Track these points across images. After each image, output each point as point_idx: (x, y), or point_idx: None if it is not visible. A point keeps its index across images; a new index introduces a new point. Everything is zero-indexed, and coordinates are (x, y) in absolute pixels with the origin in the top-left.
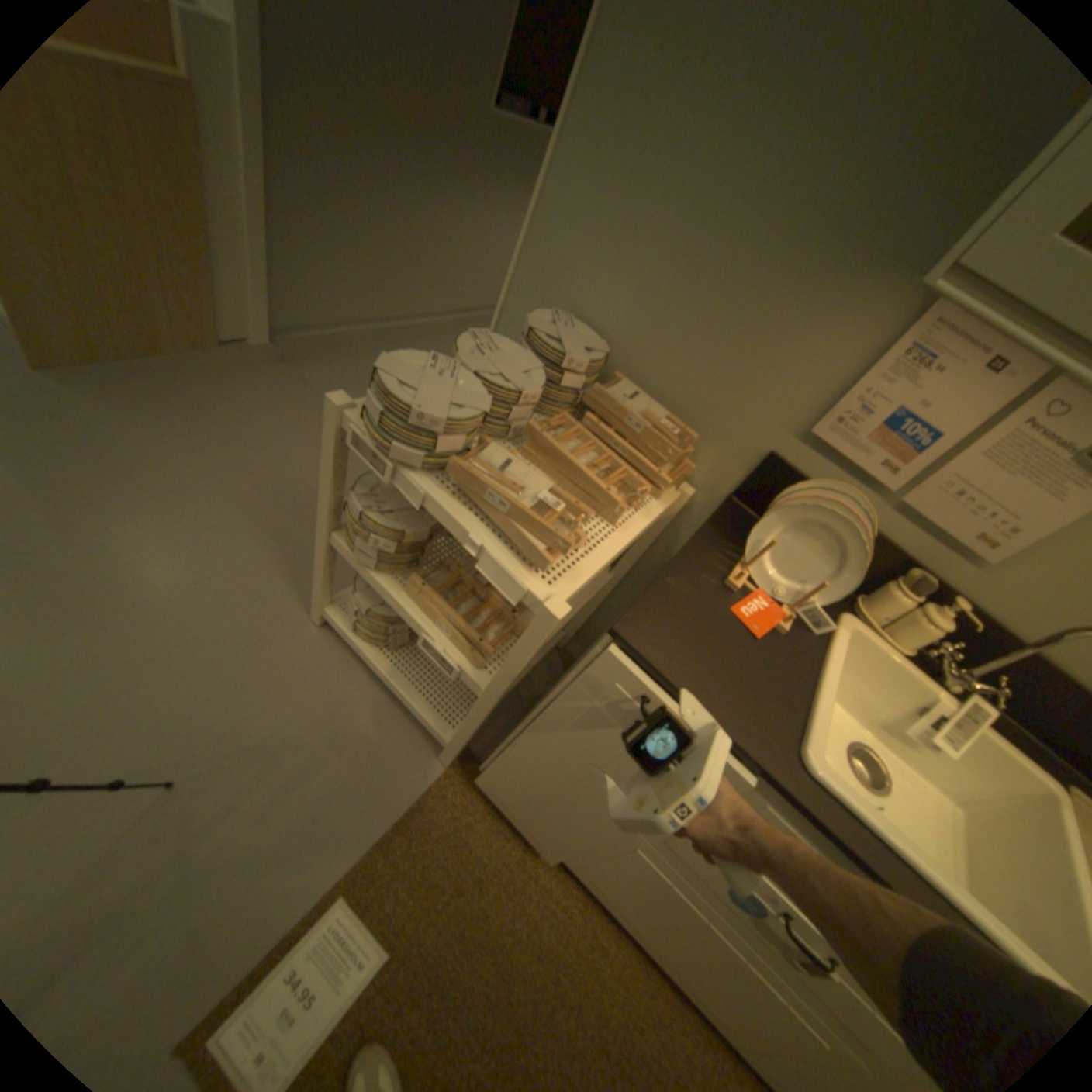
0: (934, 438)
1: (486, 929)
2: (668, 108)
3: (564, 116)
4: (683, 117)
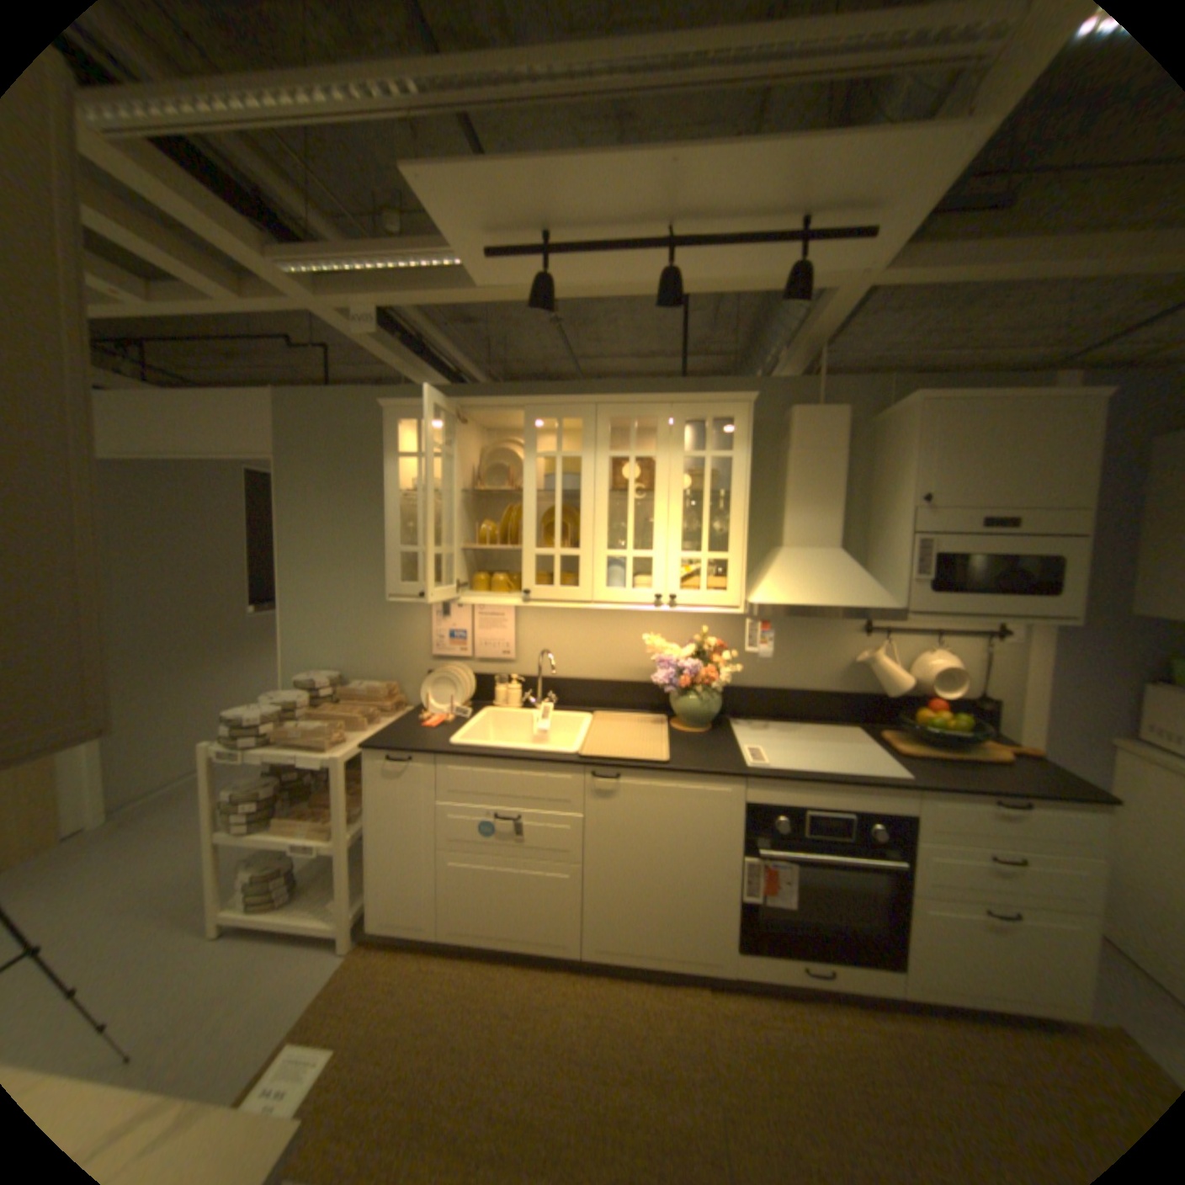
0: (465, 634)
1: (400, 1009)
2: (318, 589)
3: (279, 607)
4: (325, 589)
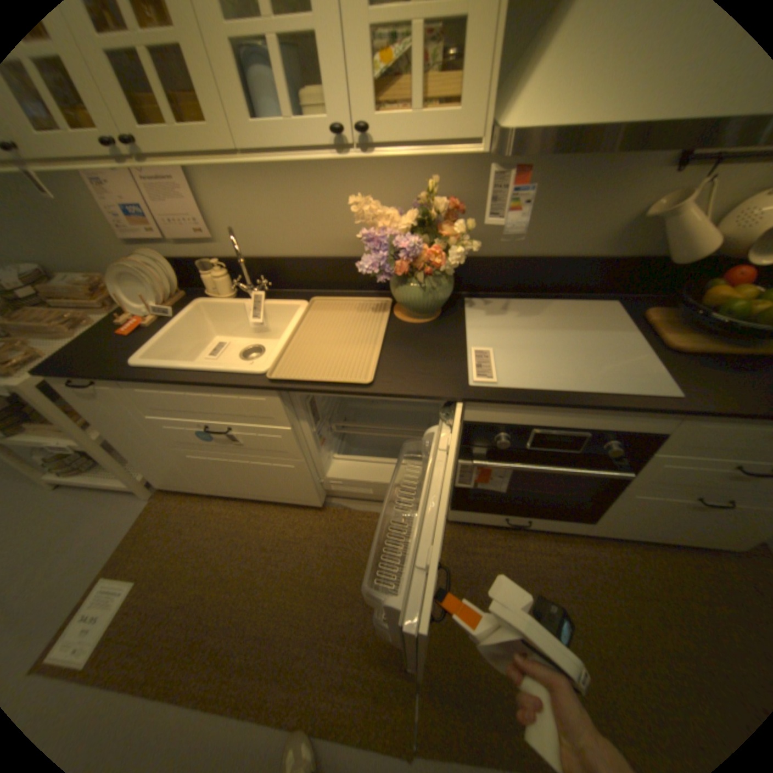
0: (139, 209)
1: (186, 545)
2: None
3: None
4: None
